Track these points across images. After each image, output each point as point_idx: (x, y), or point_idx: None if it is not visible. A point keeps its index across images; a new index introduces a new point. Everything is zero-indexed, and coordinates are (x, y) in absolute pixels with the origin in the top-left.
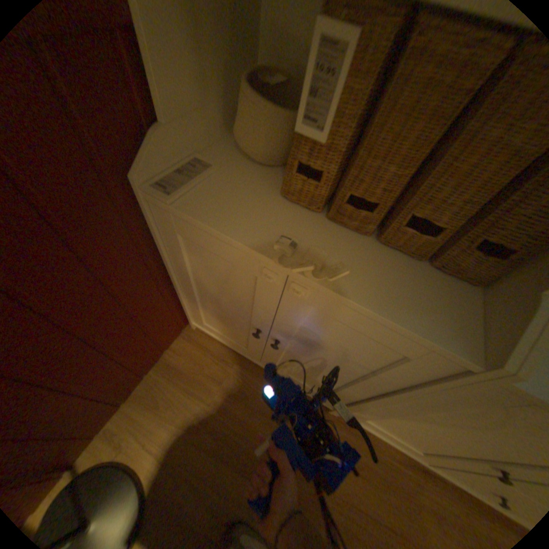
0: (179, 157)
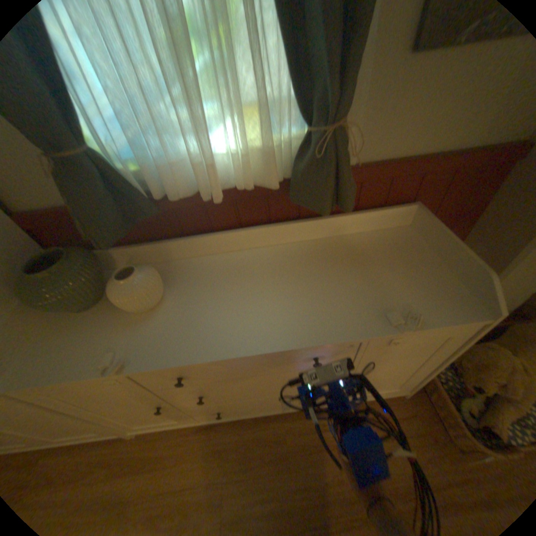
0: None
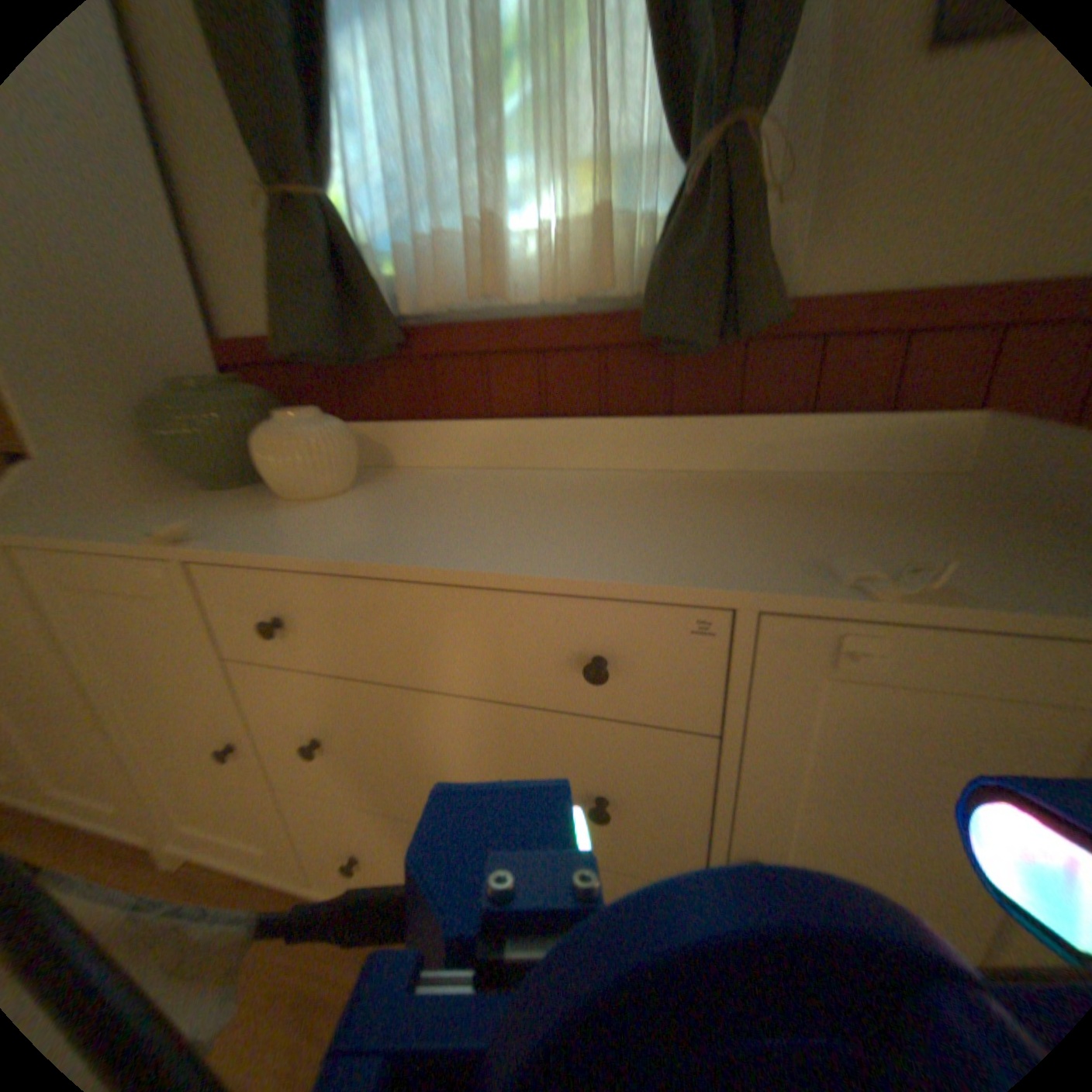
0: None
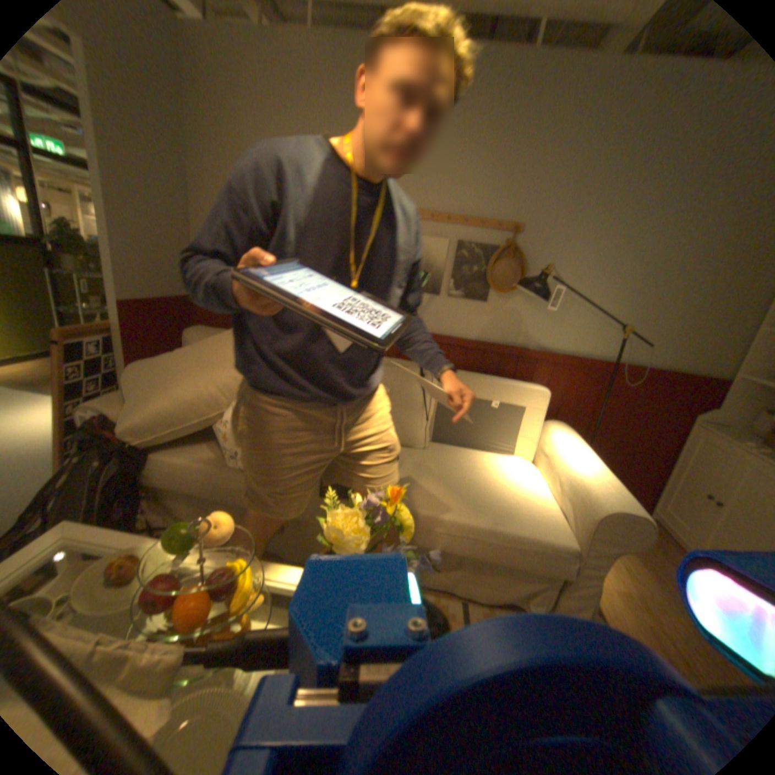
0: (718, 422)
